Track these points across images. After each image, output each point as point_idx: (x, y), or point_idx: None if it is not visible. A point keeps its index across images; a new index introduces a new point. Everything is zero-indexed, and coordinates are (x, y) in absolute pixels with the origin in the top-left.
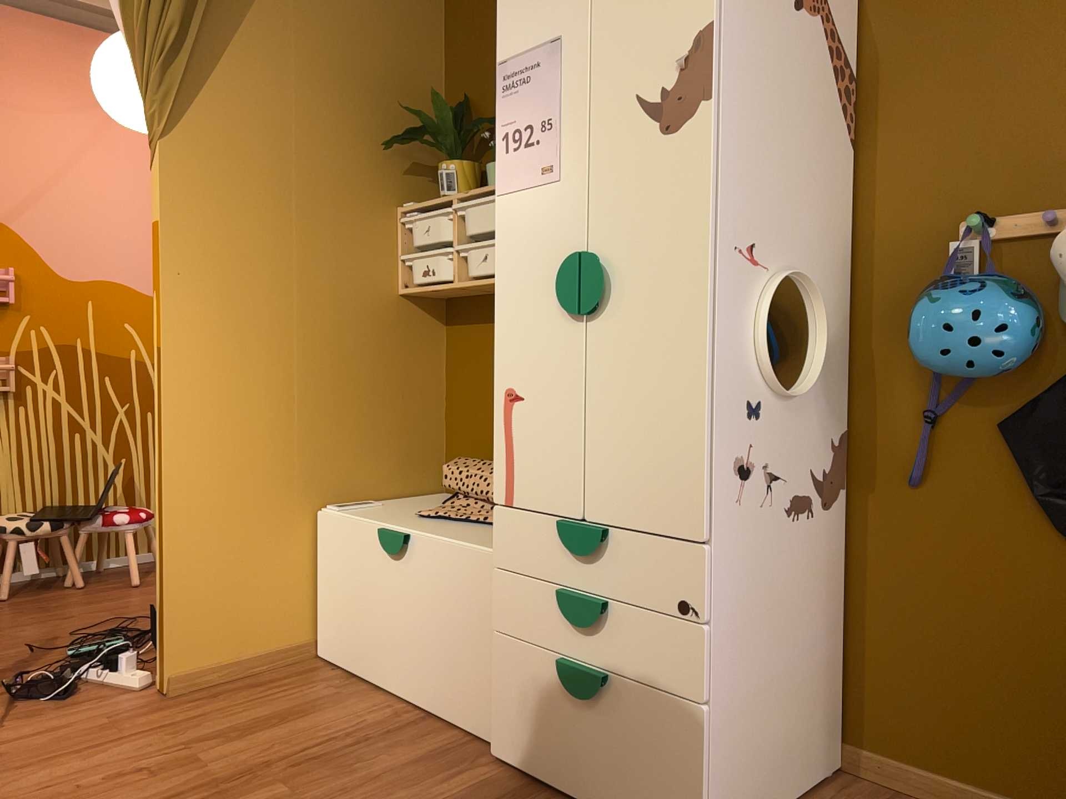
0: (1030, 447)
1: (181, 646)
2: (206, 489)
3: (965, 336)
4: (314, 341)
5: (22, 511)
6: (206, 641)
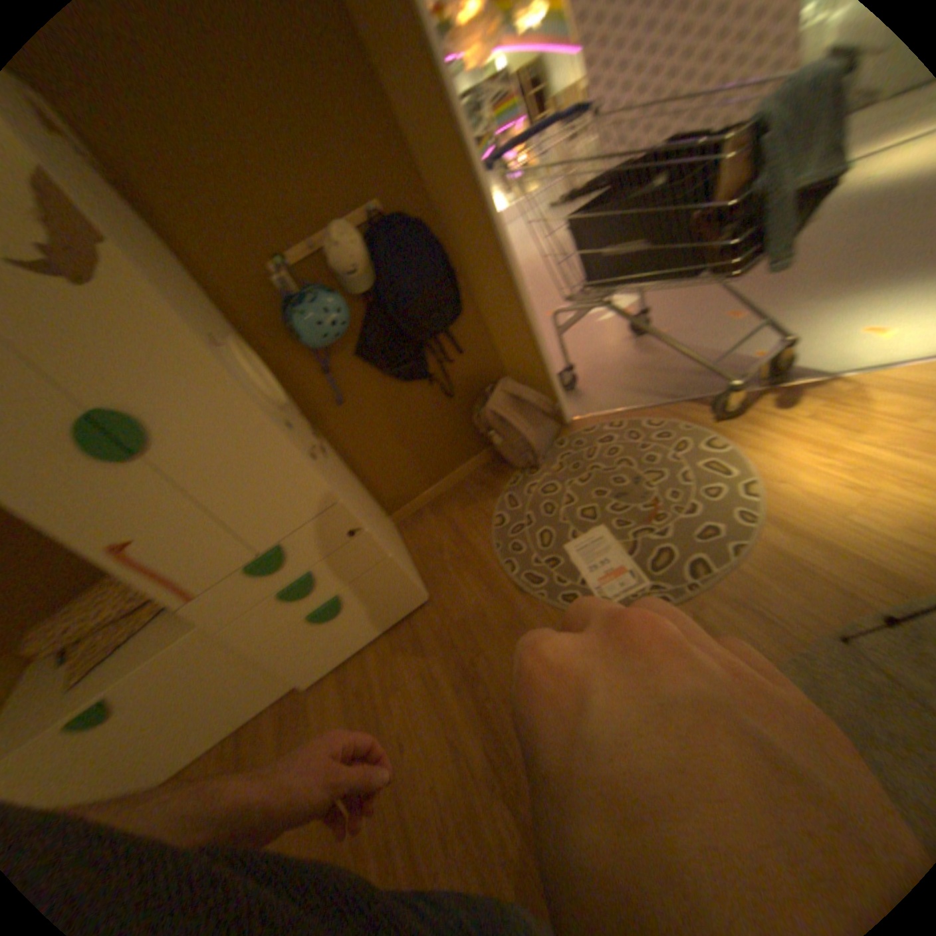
0: (373, 356)
1: None
2: None
3: (328, 323)
4: None
5: None
6: None
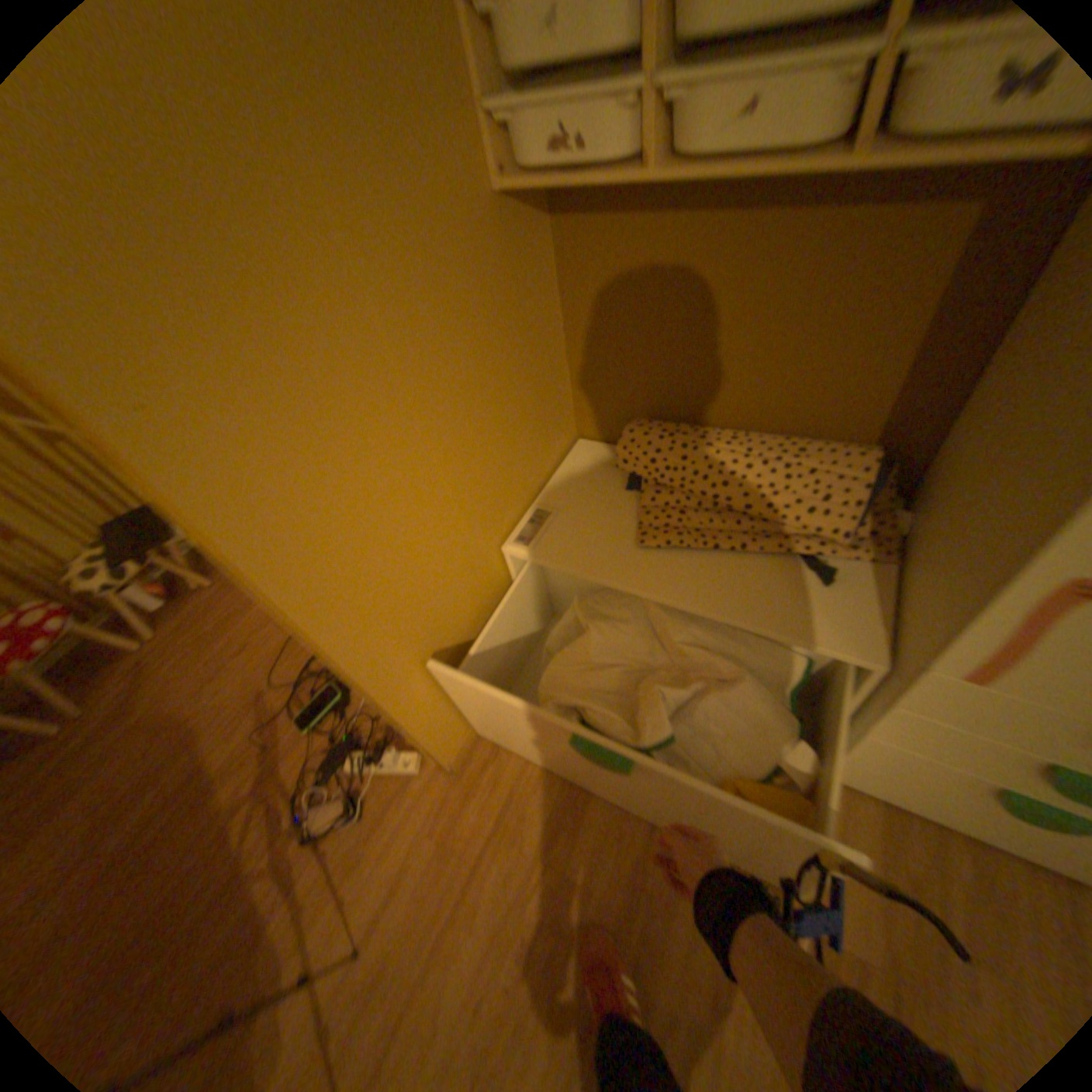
0: None
1: (447, 740)
2: (401, 637)
3: None
4: (425, 361)
5: (85, 550)
6: (461, 716)
